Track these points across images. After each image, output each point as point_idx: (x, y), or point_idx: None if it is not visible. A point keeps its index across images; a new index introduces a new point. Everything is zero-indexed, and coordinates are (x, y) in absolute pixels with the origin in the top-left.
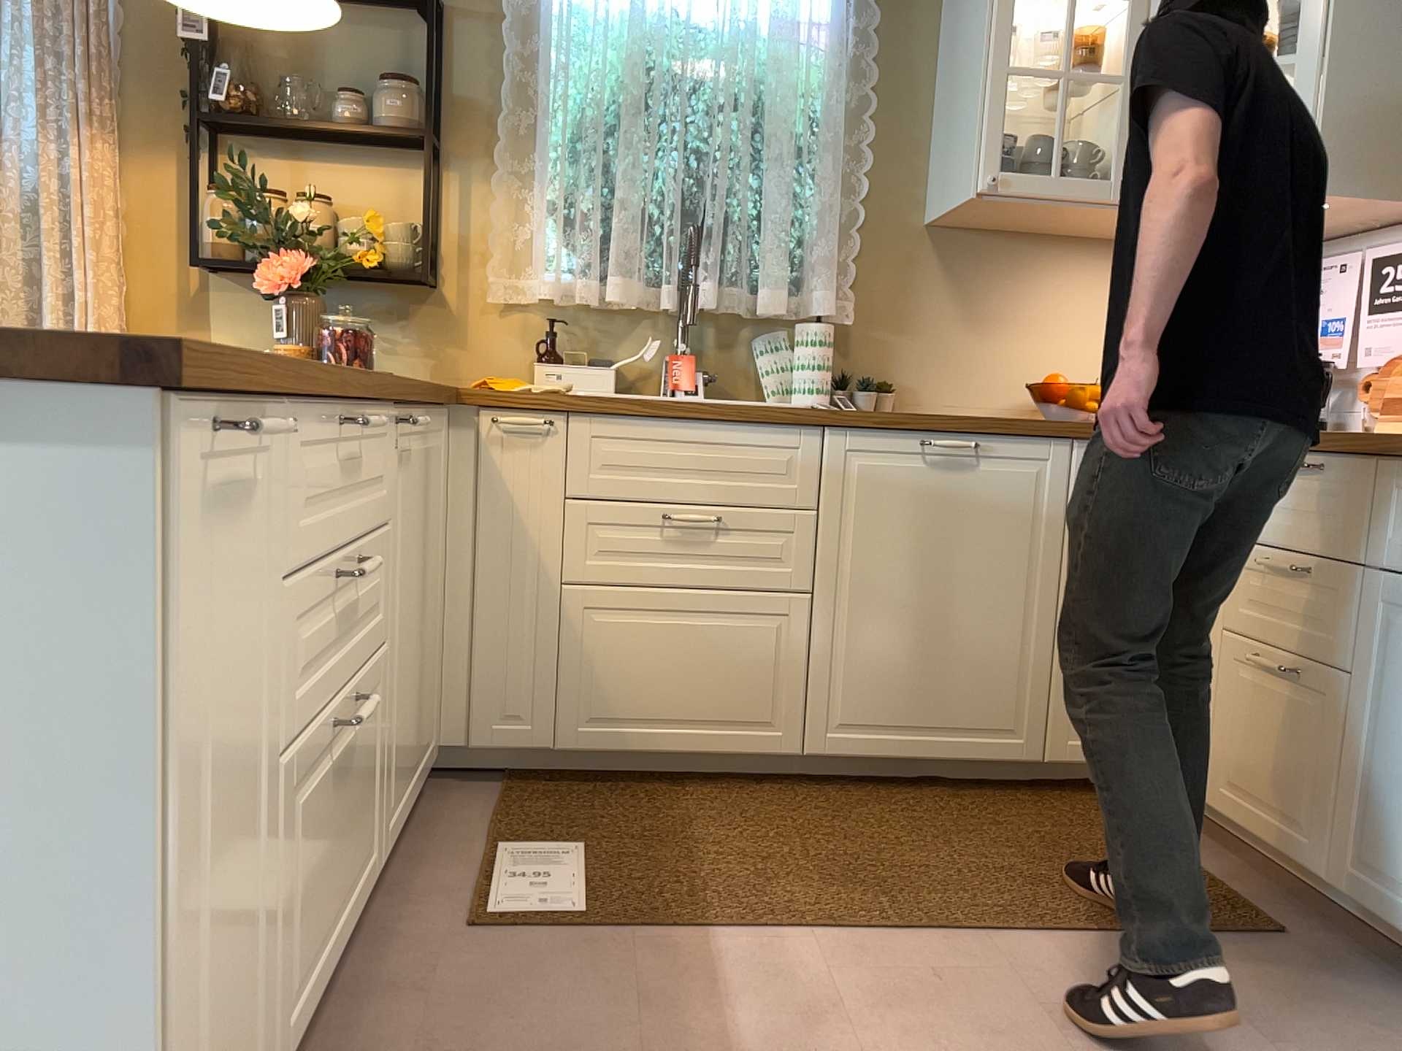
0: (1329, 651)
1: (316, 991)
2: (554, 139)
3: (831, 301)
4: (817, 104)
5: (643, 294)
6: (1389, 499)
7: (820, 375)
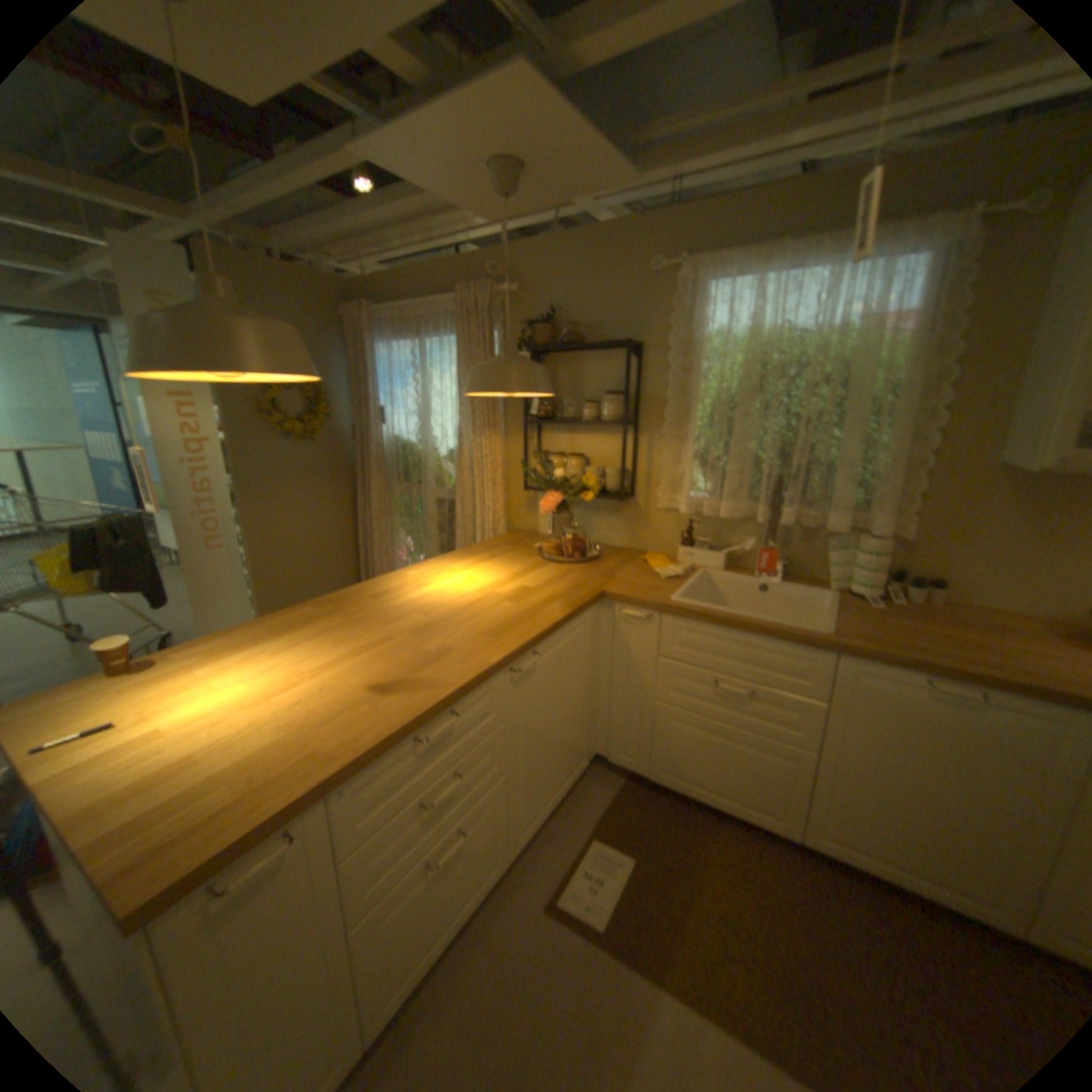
0: None
1: (434, 963)
2: (694, 420)
3: (896, 520)
4: (899, 375)
5: (747, 510)
6: None
7: (874, 578)
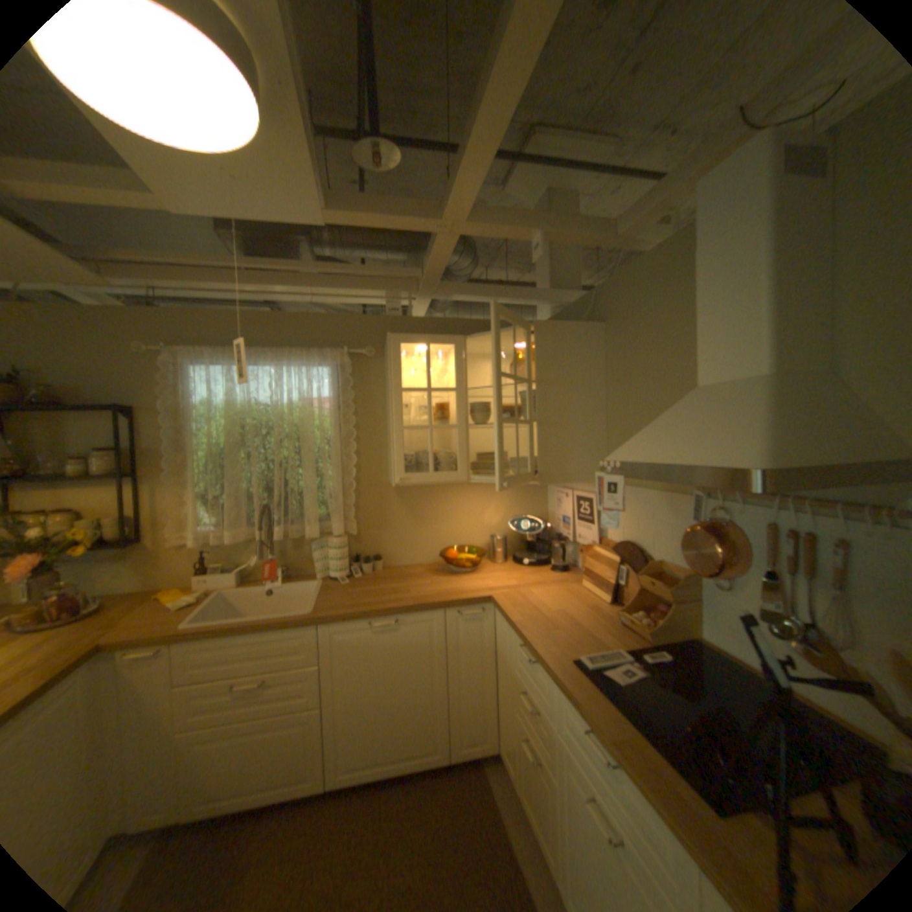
0: (549, 765)
1: None
2: (190, 469)
3: (346, 523)
4: (328, 435)
5: (247, 534)
6: (561, 703)
7: (339, 564)
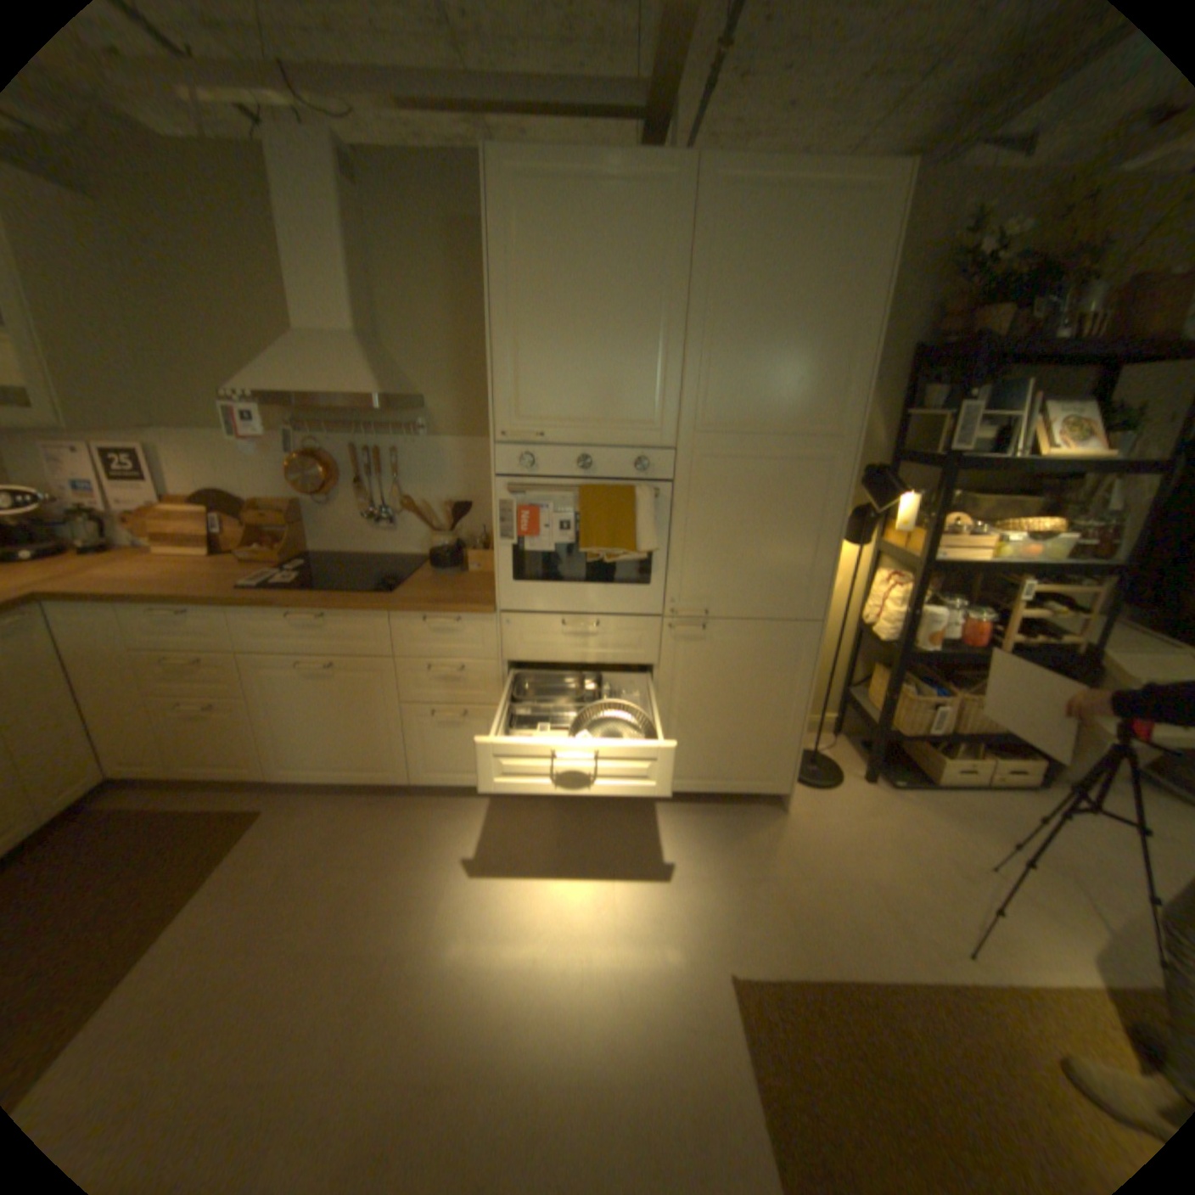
0: (226, 694)
1: None
2: None
3: None
4: None
5: None
6: (236, 625)
7: None
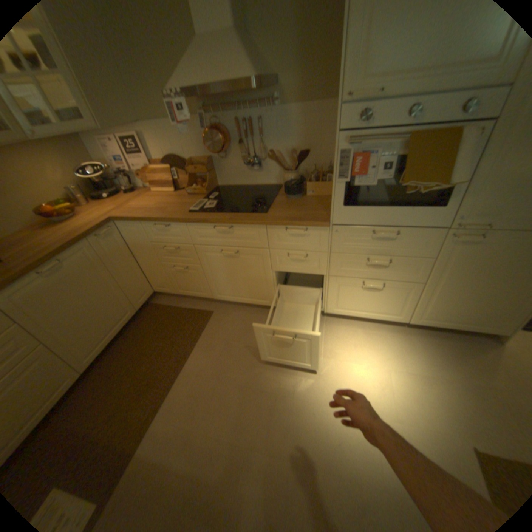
0: (192, 262)
1: None
2: None
3: None
4: None
5: None
6: (192, 231)
7: None
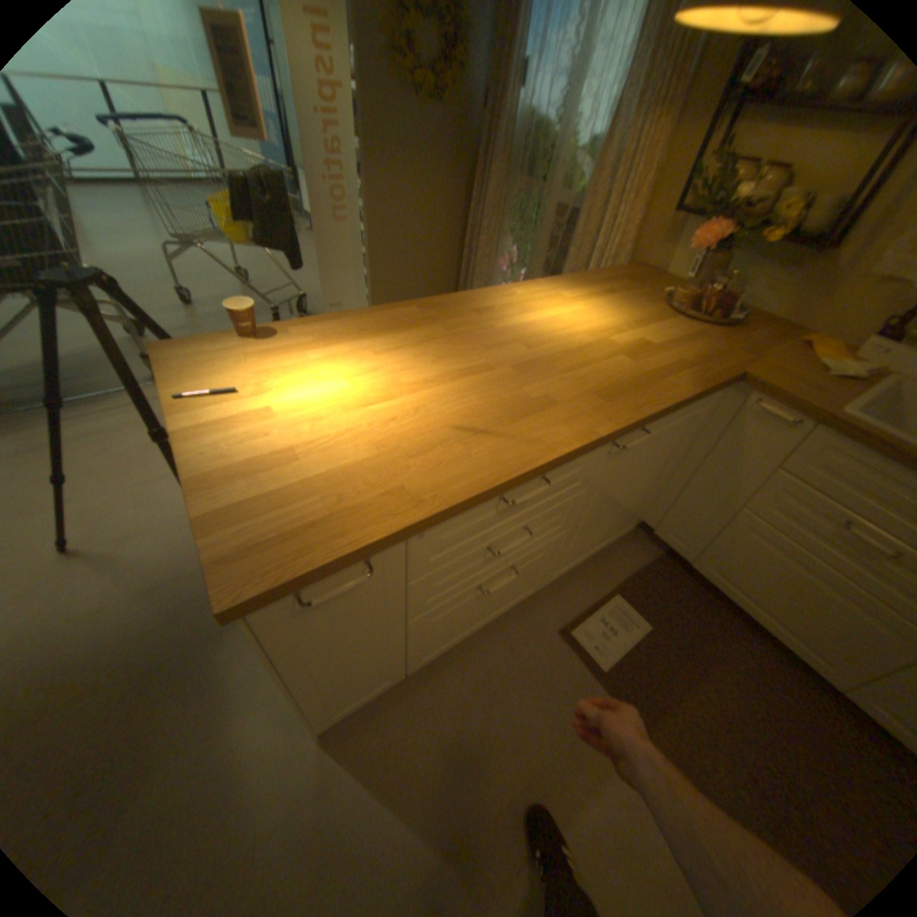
0: None
1: (466, 638)
2: None
3: None
4: None
5: None
6: None
7: None
